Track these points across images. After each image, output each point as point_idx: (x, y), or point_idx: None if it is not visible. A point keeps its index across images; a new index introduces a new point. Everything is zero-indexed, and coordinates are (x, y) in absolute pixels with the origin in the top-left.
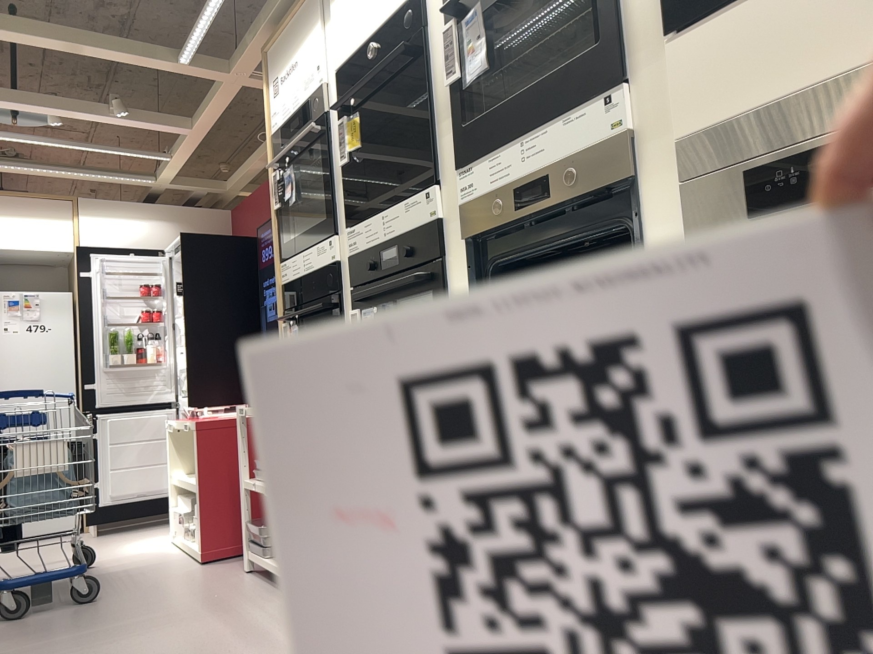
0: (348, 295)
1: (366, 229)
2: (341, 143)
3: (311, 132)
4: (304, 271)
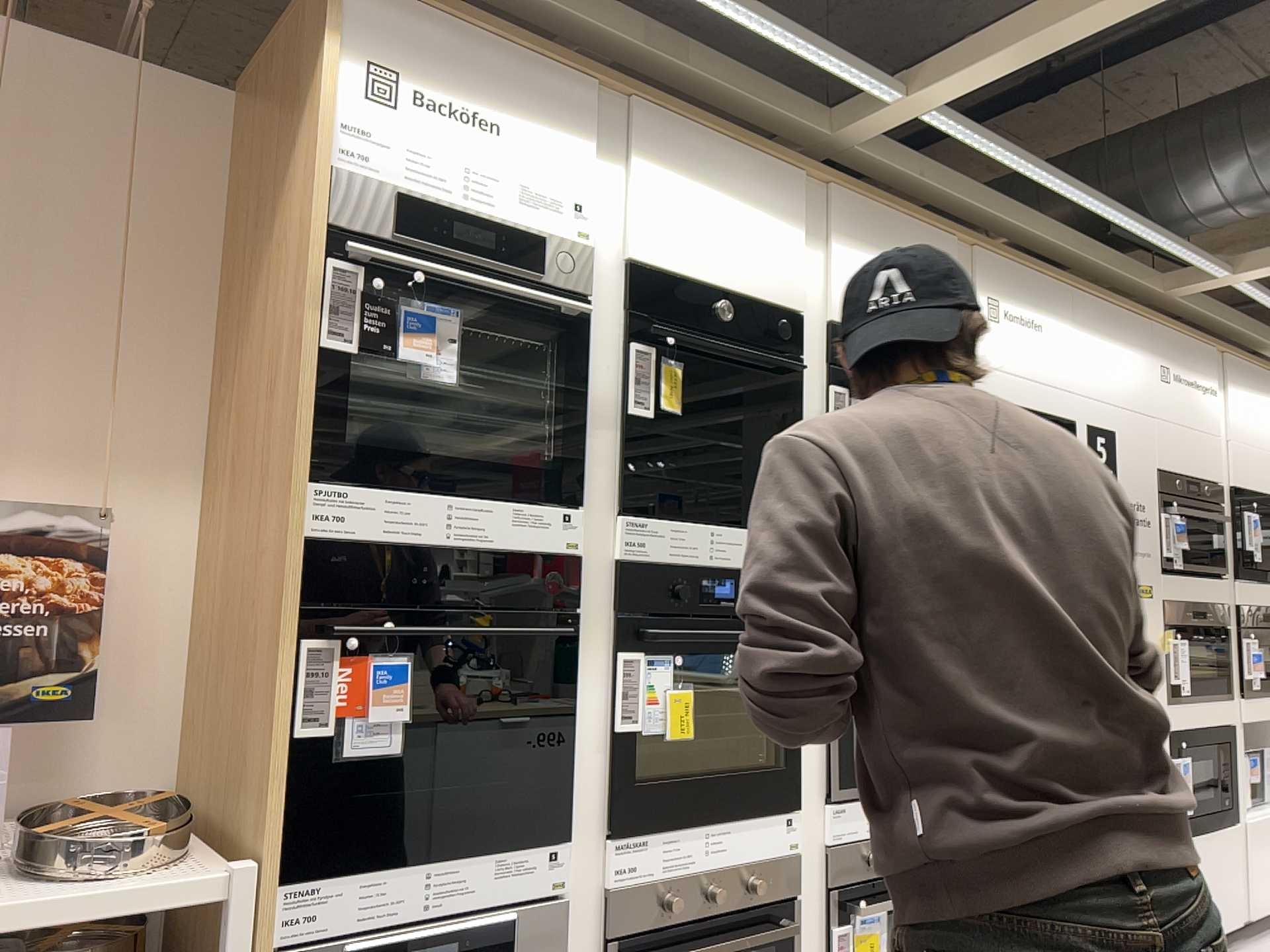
0: (598, 615)
1: (674, 533)
2: (644, 386)
3: (540, 301)
4: (465, 536)
